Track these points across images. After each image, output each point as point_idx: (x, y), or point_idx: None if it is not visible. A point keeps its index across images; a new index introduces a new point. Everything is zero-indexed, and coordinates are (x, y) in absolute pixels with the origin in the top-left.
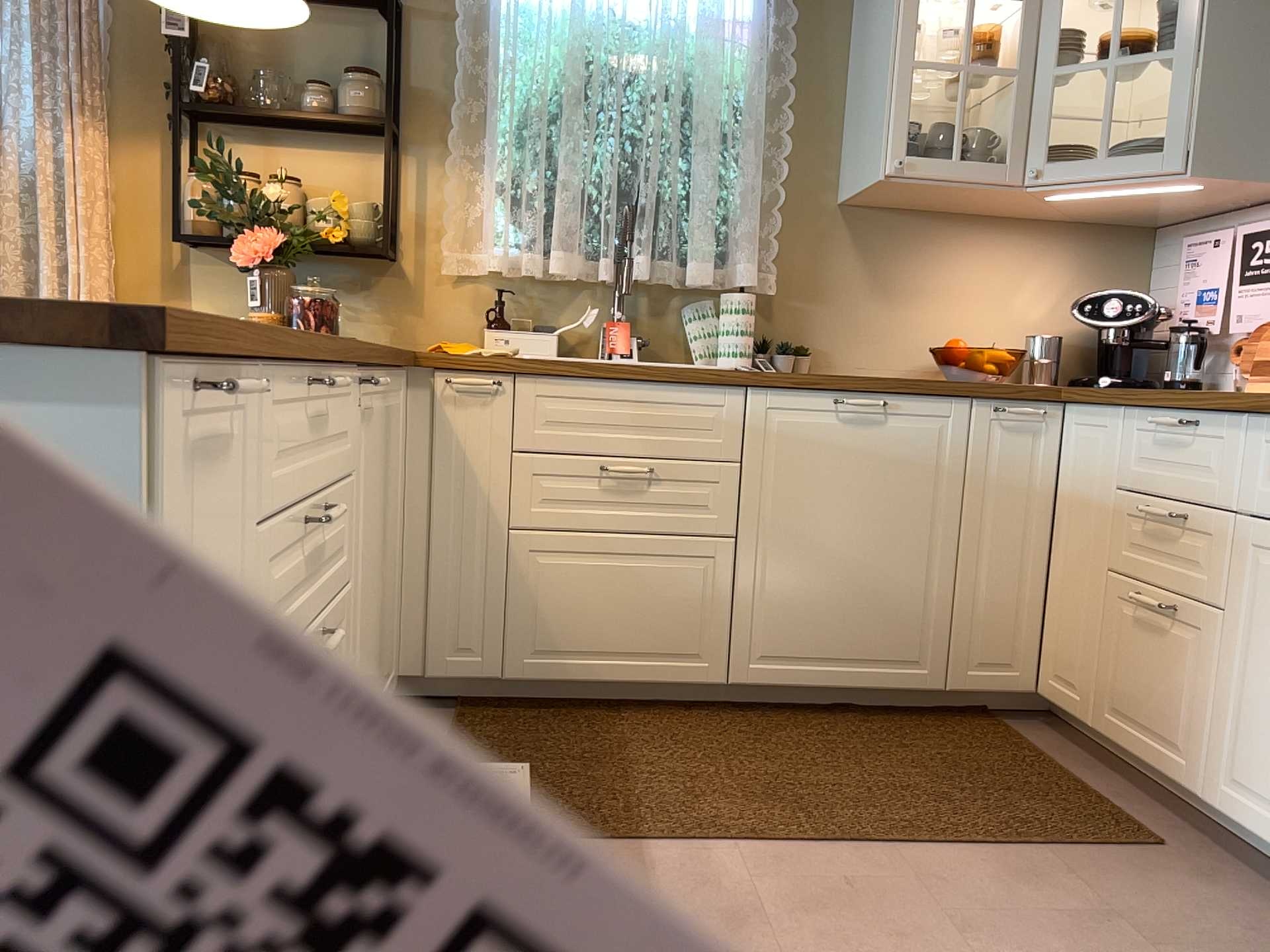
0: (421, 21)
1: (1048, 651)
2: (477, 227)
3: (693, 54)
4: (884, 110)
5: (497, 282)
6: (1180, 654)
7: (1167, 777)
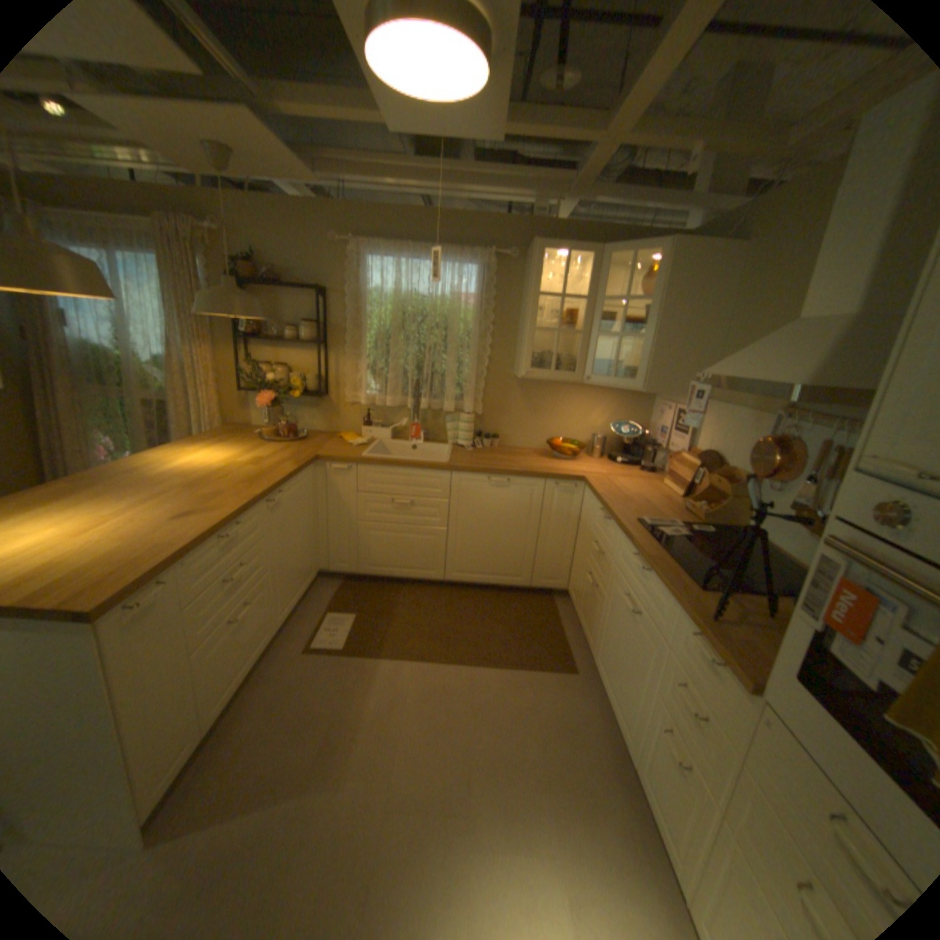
0: (332, 294)
1: (570, 577)
2: (359, 383)
3: (448, 311)
4: (522, 348)
5: (368, 405)
6: (596, 604)
7: (588, 645)
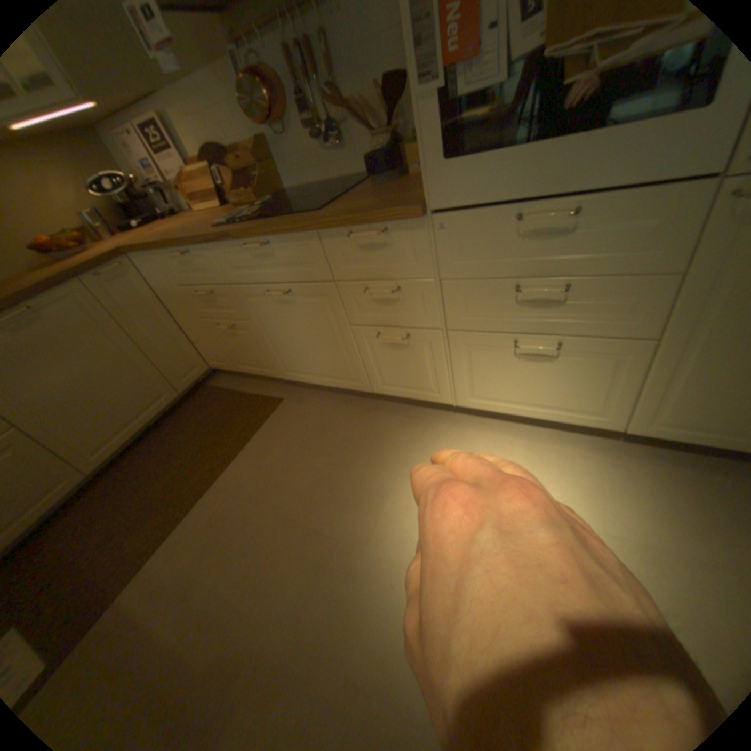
0: None
1: (202, 354)
2: None
3: None
4: None
5: None
6: (245, 340)
7: (268, 376)
